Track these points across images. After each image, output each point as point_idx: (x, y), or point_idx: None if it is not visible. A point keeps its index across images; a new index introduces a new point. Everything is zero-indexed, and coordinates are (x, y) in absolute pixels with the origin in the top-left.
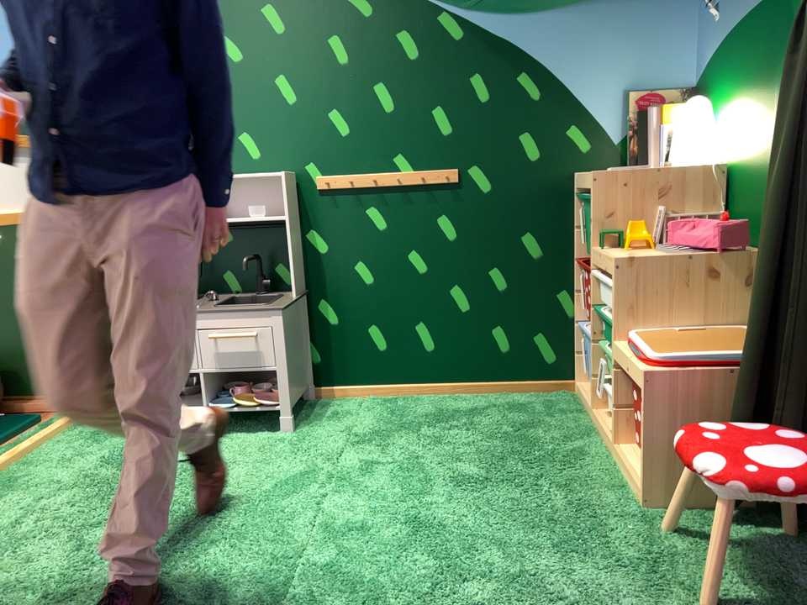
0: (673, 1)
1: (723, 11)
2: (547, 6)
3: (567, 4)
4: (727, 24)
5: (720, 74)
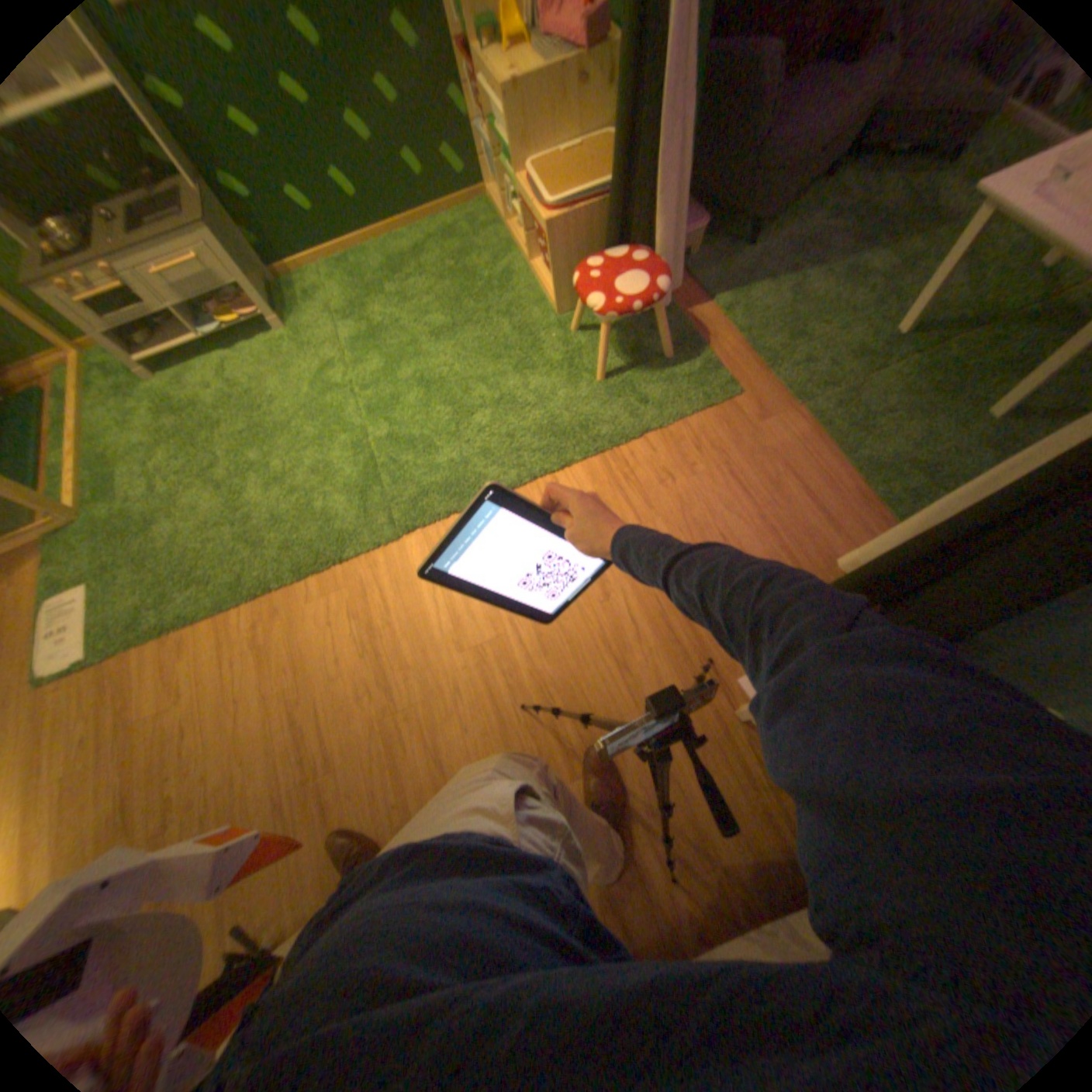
0: None
1: None
2: None
3: None
4: None
5: None
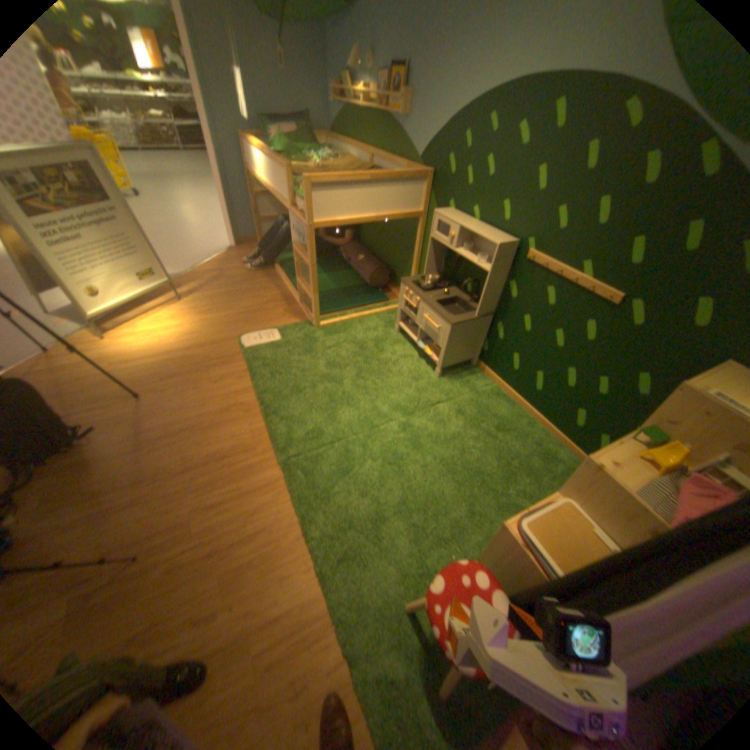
0: None
1: None
2: None
3: None
4: None
5: None
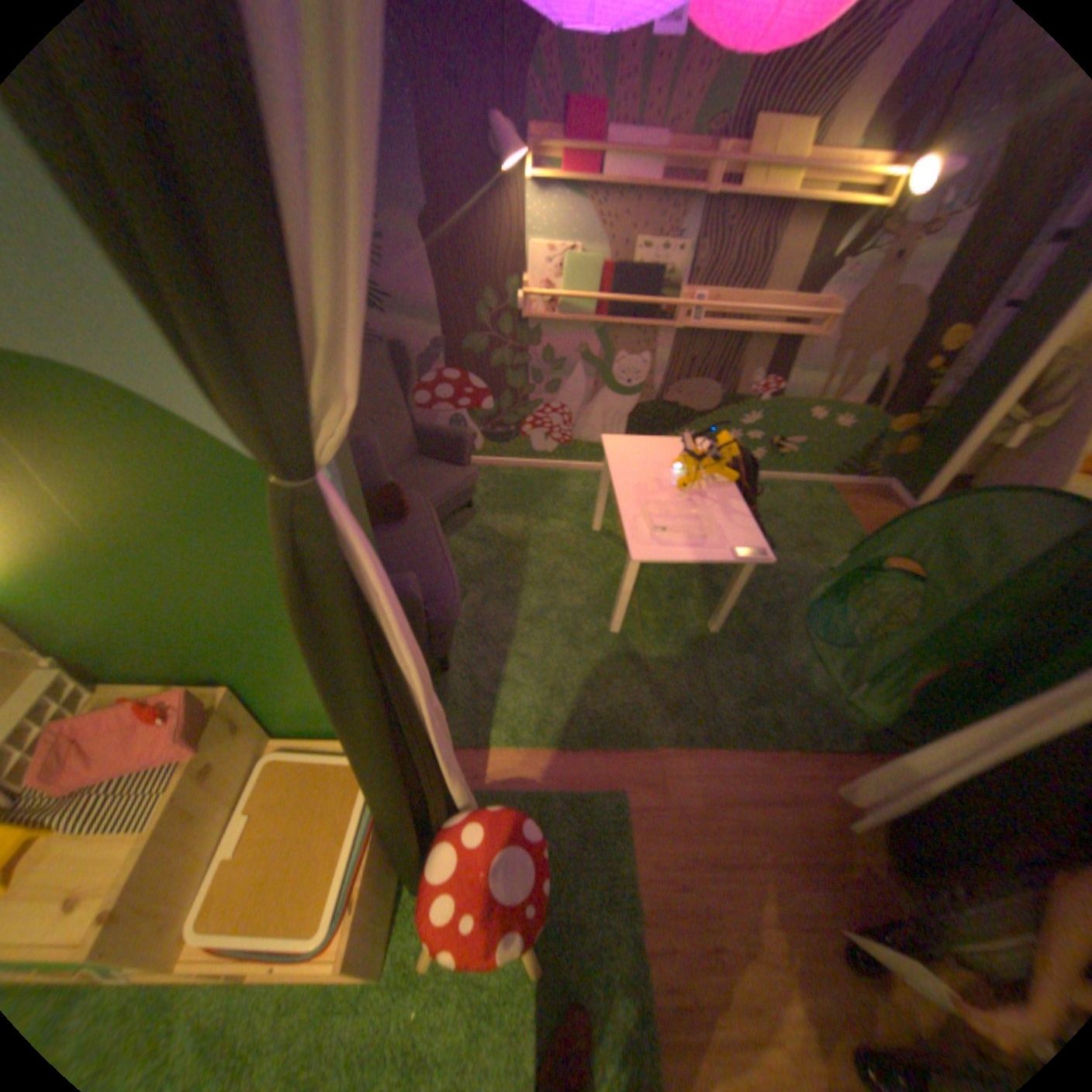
0: None
1: None
2: None
3: None
4: None
5: None
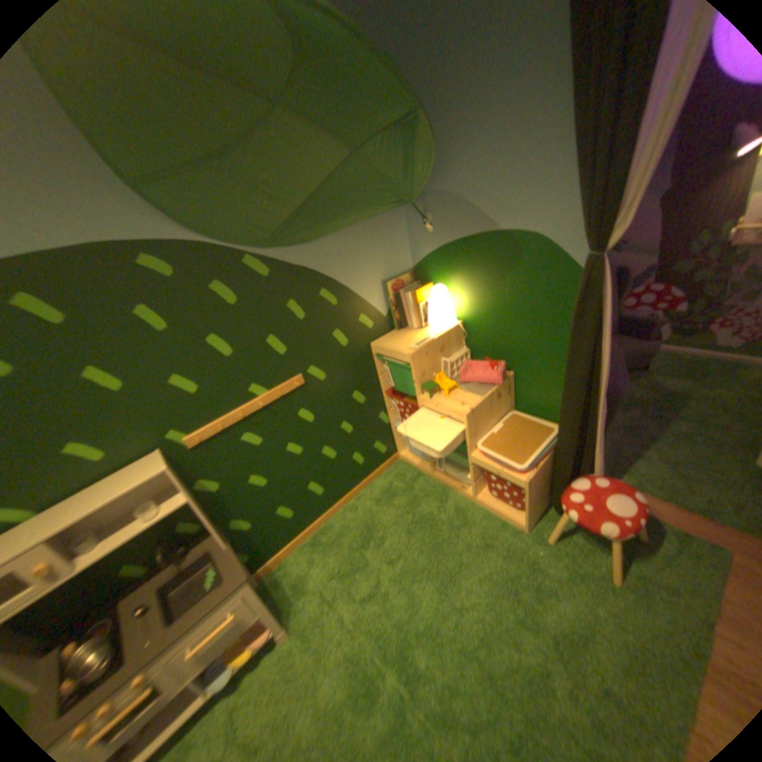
0: (393, 215)
1: (438, 227)
2: (326, 234)
3: (338, 230)
4: (444, 237)
5: (442, 267)
